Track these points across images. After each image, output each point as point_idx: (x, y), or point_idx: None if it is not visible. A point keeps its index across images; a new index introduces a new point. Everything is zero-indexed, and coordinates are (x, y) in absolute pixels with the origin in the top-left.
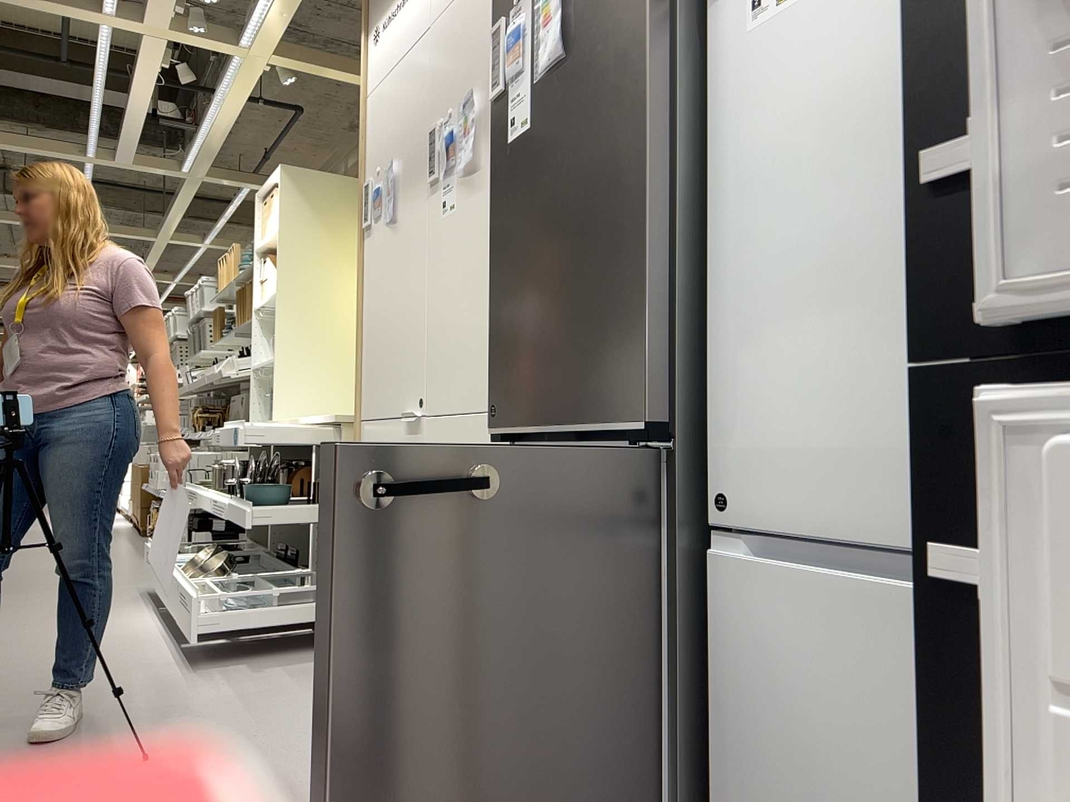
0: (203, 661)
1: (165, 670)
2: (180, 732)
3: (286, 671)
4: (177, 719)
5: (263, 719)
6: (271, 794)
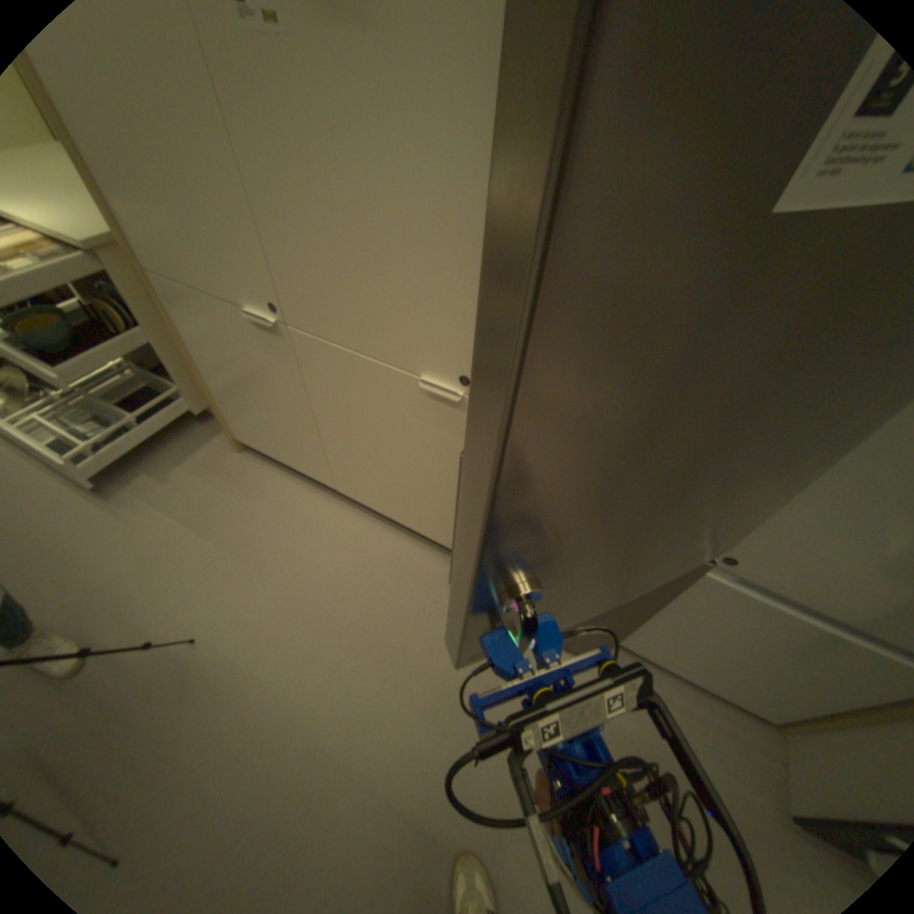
0: (97, 482)
1: (74, 509)
2: (177, 590)
3: (185, 471)
4: (158, 575)
5: (227, 544)
6: (314, 629)
